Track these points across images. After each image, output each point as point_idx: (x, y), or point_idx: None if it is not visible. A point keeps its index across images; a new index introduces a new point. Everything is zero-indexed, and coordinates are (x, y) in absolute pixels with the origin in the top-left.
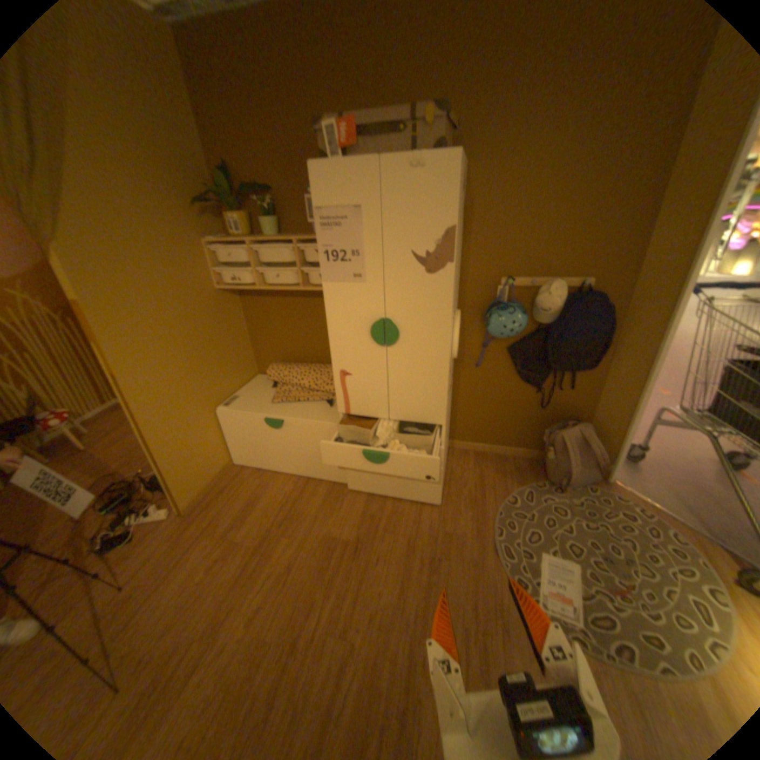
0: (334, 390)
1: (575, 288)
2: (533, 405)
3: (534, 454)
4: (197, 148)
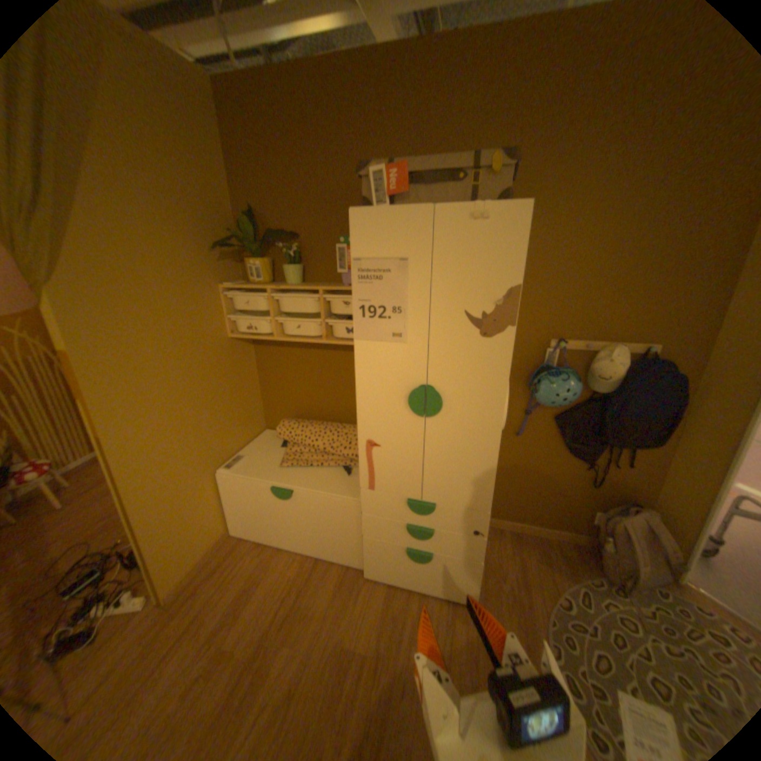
0: (353, 455)
1: (639, 354)
2: (583, 483)
3: (584, 541)
4: (224, 193)
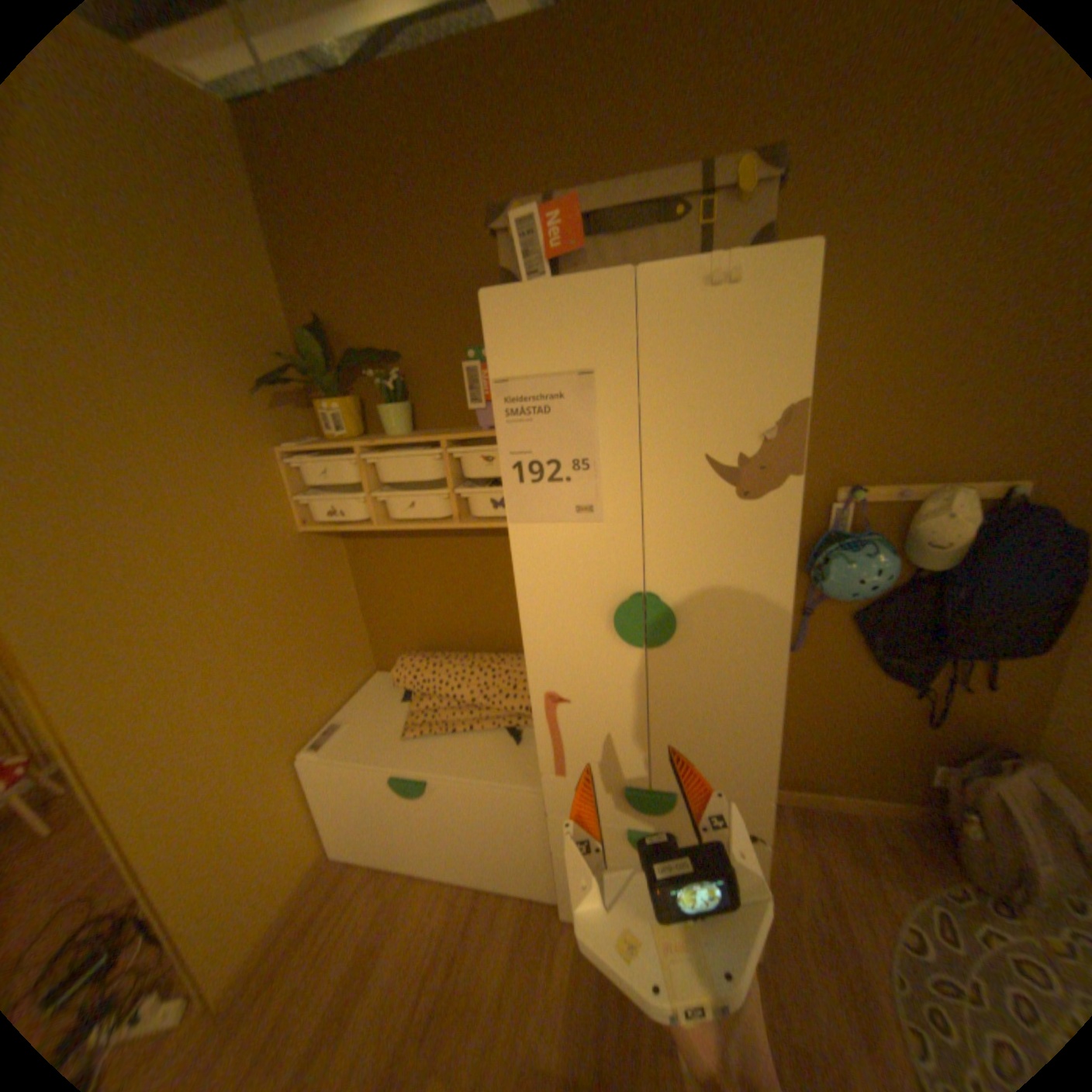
0: (522, 707)
1: (992, 500)
2: (910, 720)
3: (918, 814)
4: (274, 298)
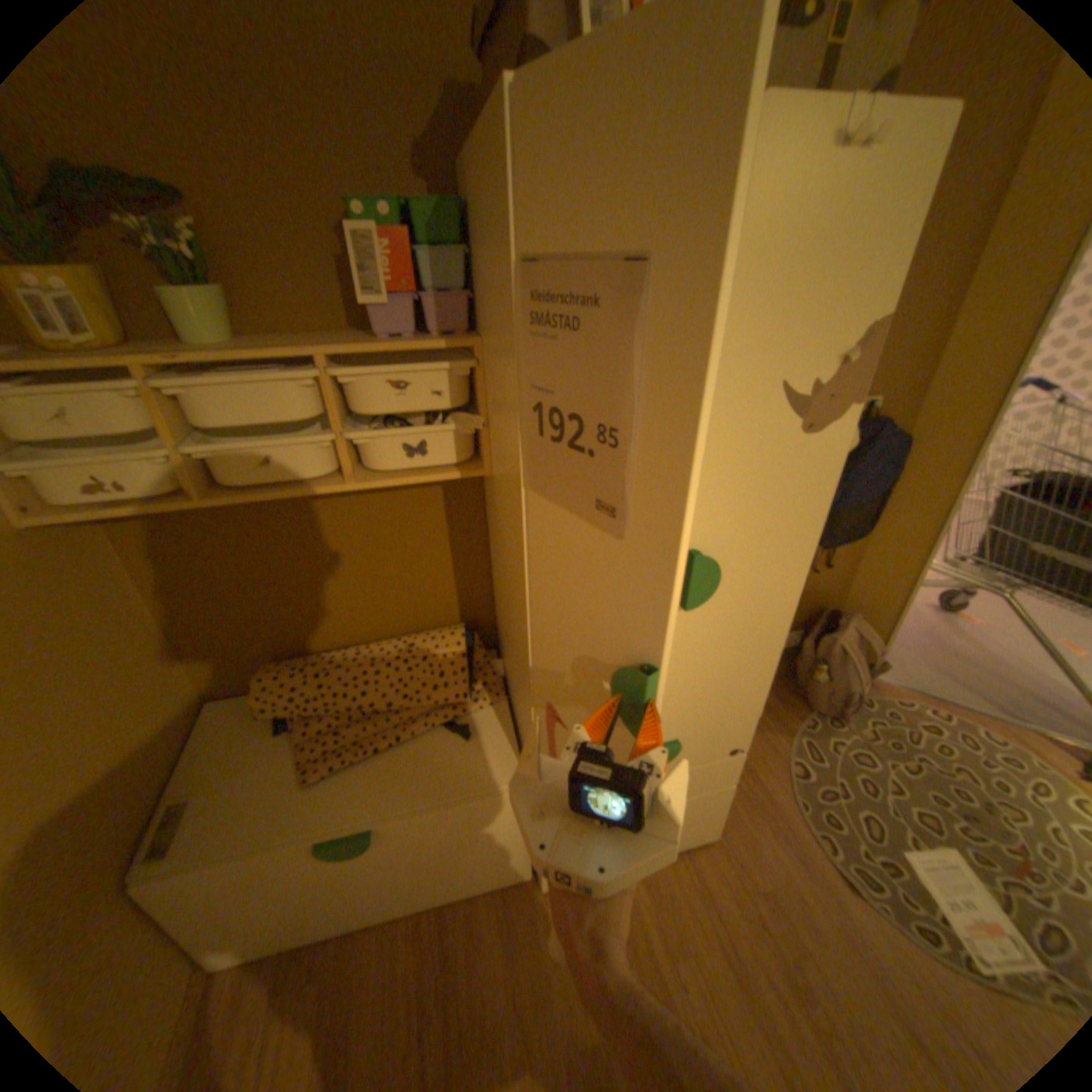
0: (458, 696)
1: None
2: None
3: None
4: None
